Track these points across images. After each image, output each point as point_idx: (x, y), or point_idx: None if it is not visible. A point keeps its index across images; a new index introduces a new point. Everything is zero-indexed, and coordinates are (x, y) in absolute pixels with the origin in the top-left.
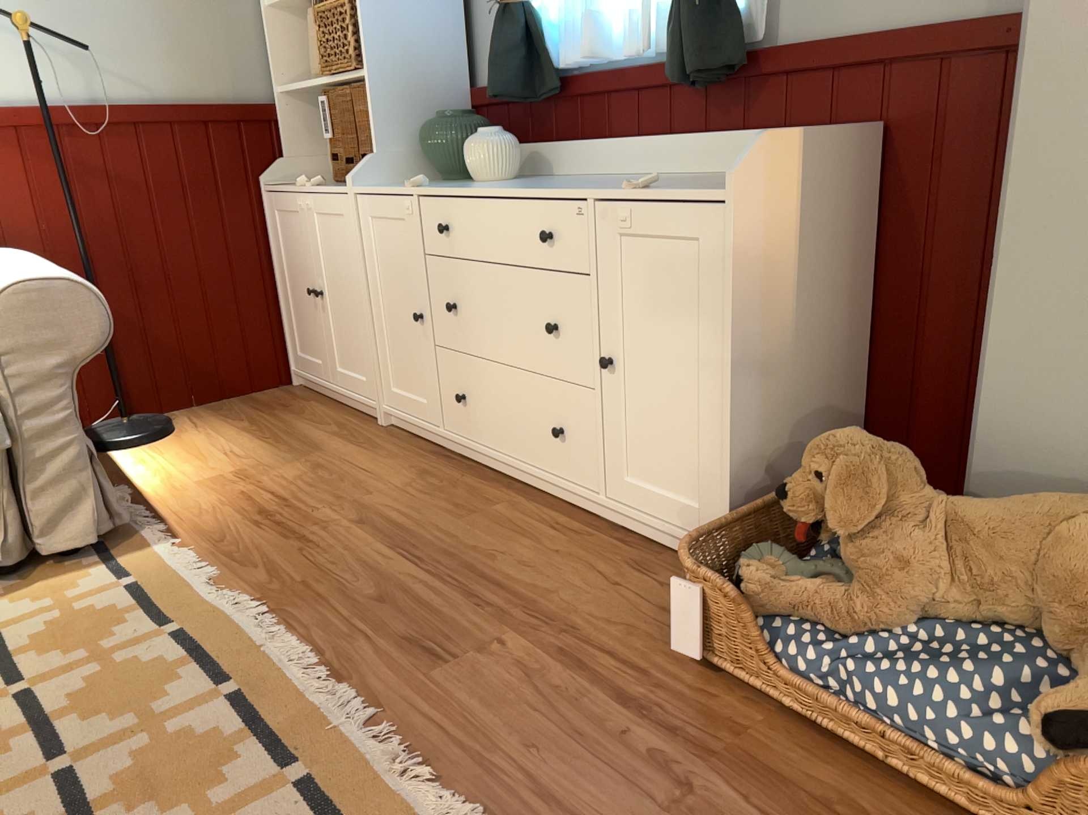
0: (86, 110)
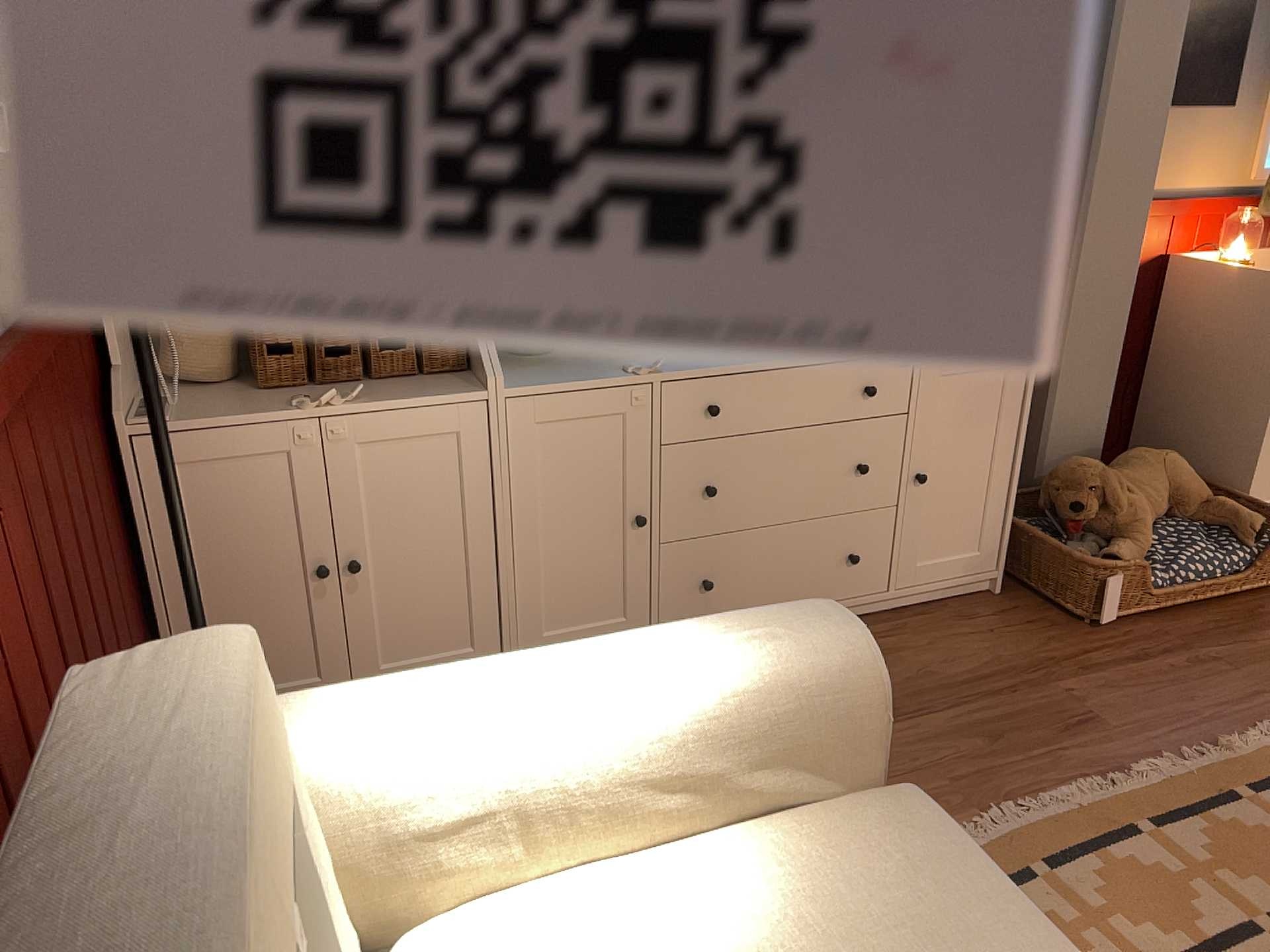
0: (14, 349)
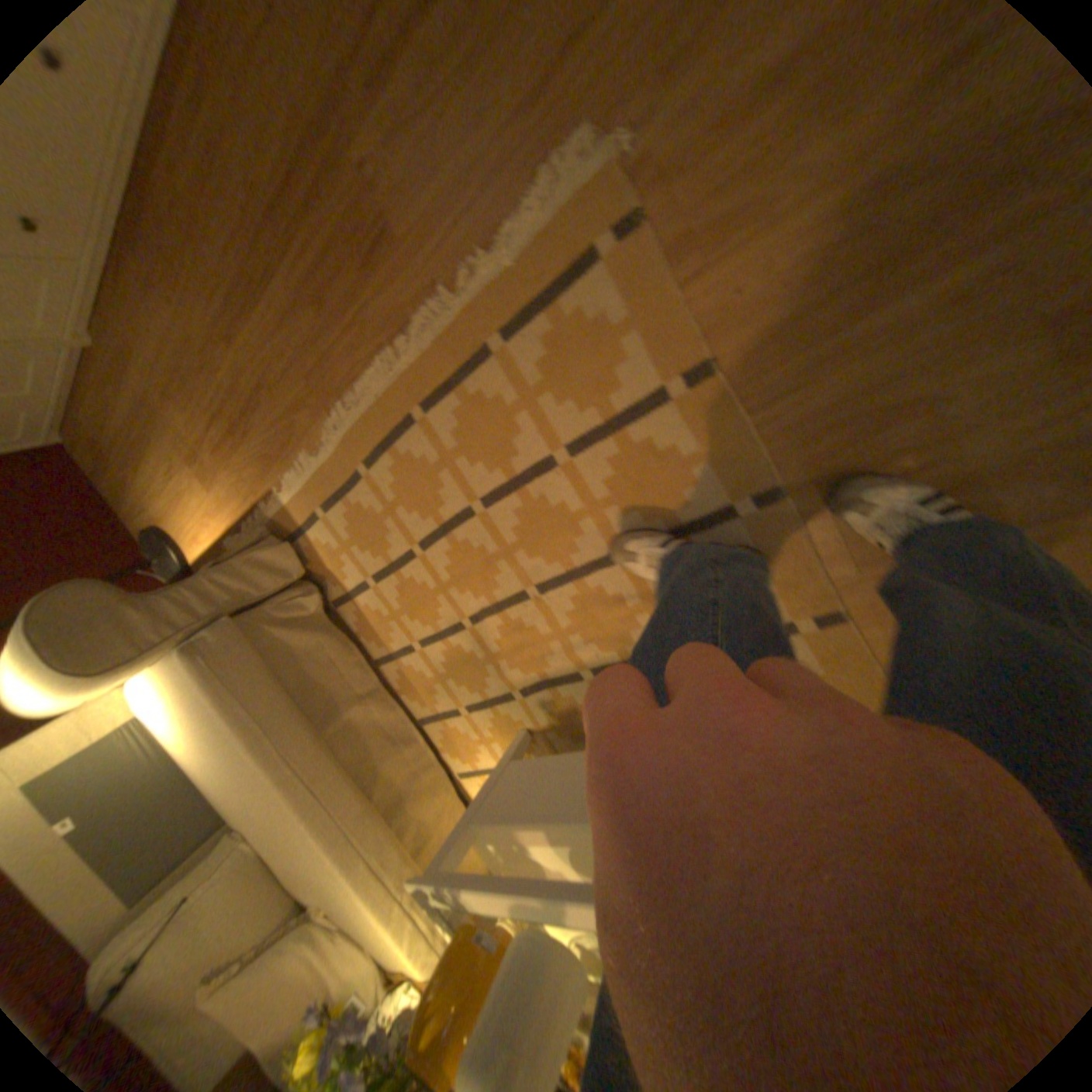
0: None
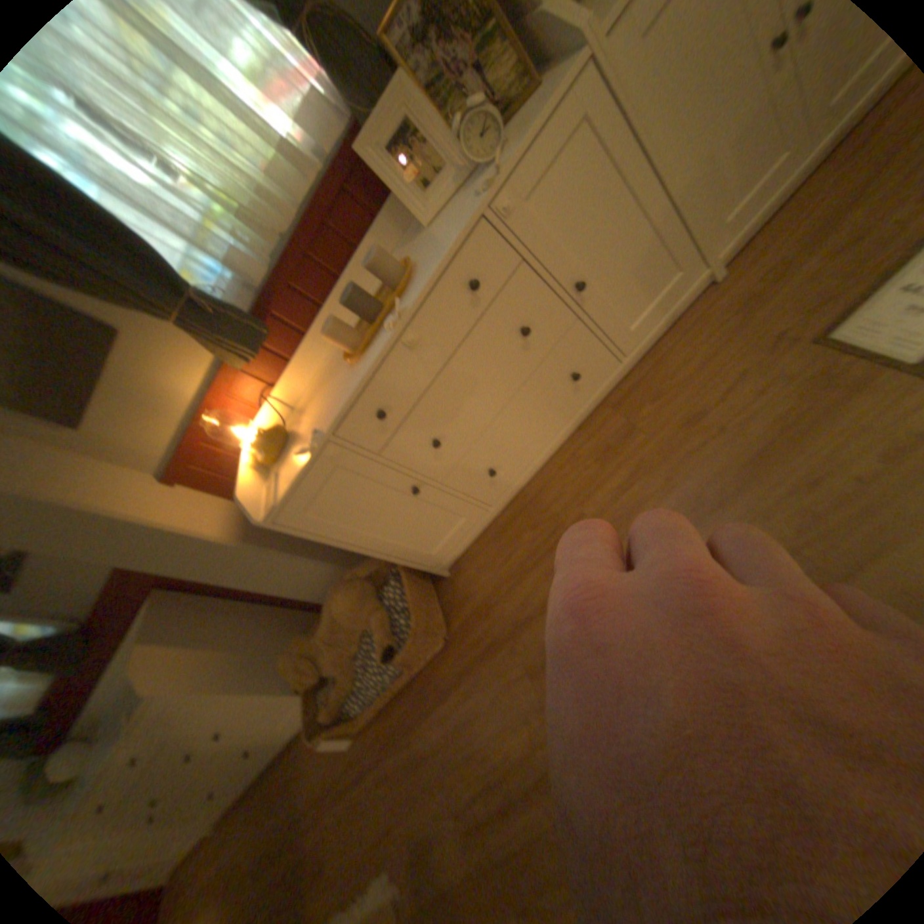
0: None
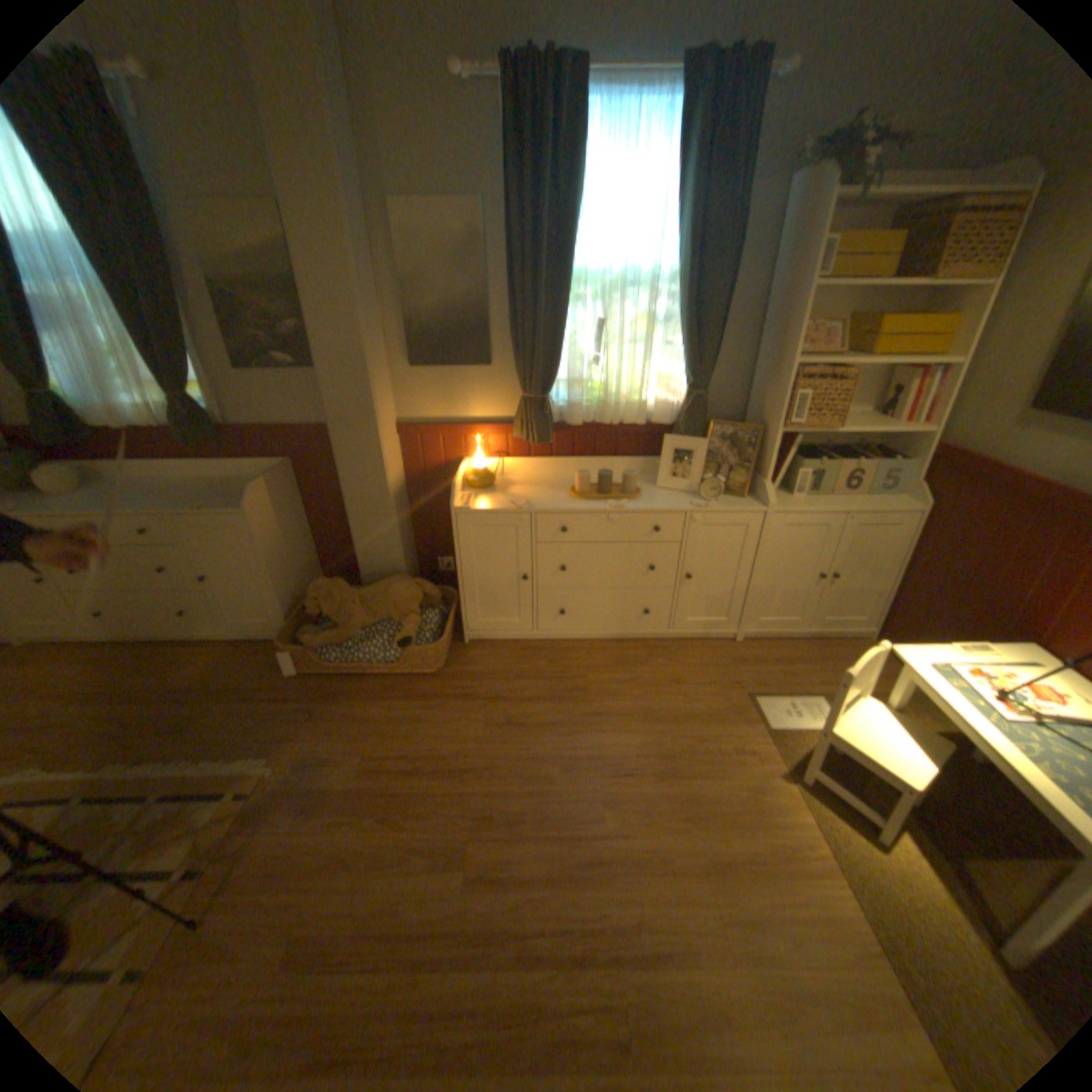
0: None
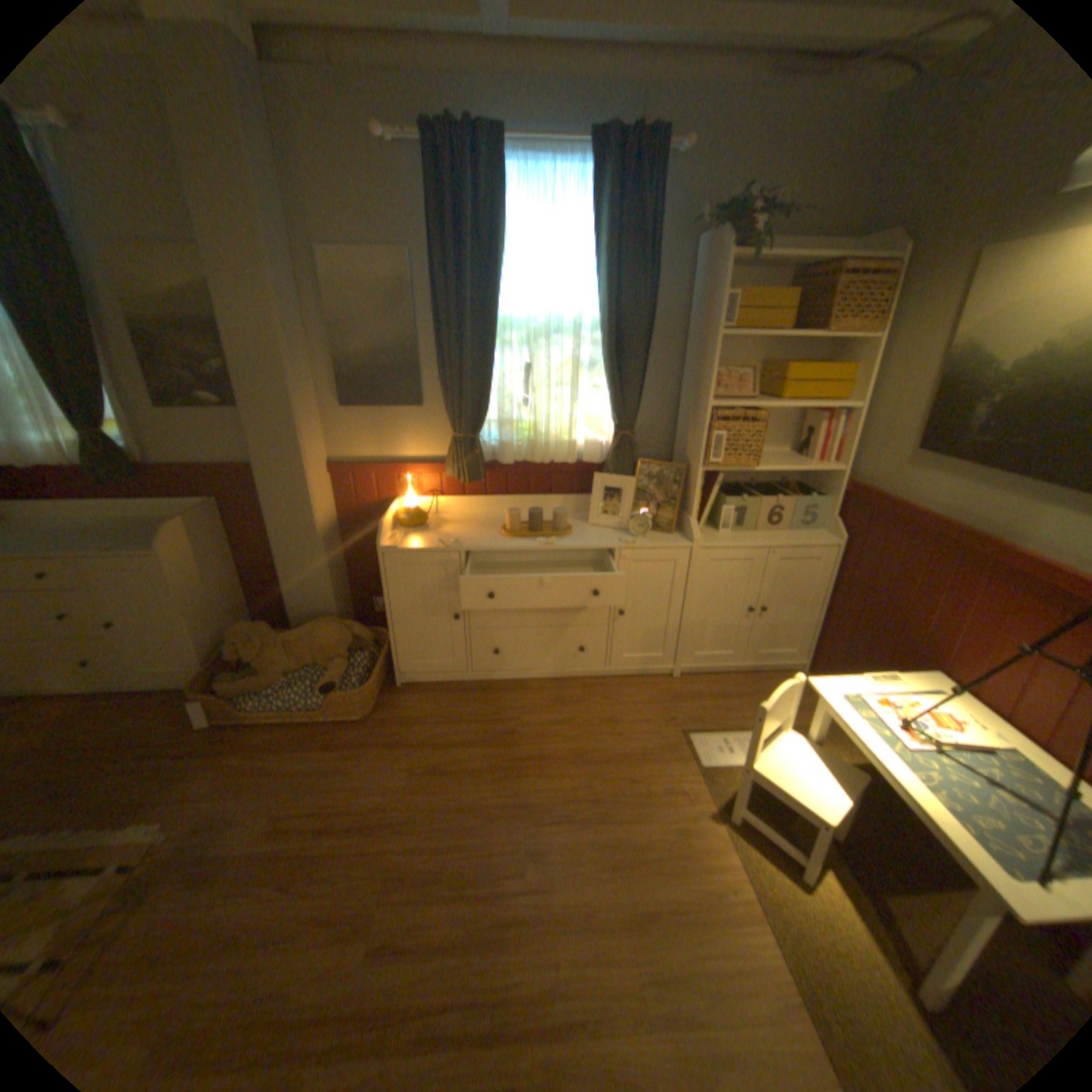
0: None
